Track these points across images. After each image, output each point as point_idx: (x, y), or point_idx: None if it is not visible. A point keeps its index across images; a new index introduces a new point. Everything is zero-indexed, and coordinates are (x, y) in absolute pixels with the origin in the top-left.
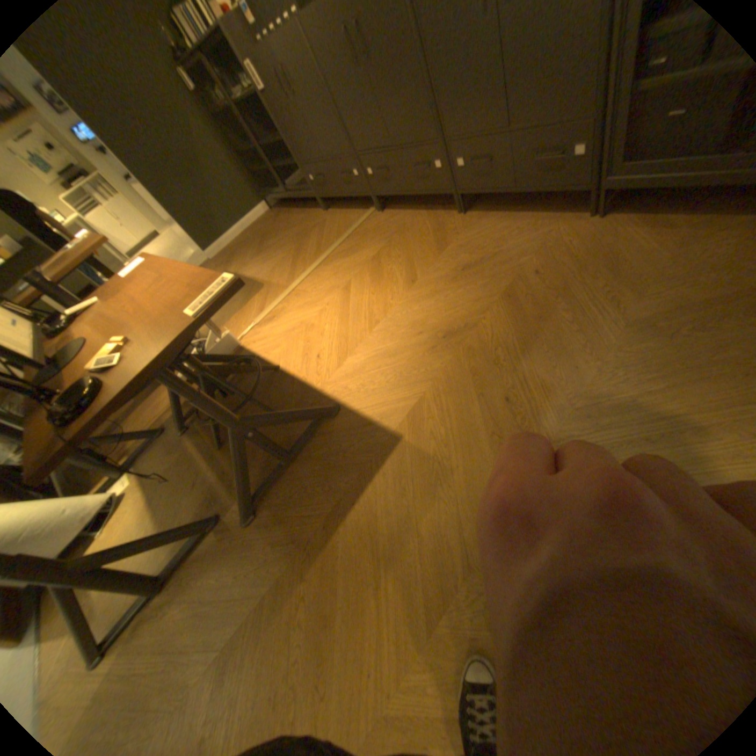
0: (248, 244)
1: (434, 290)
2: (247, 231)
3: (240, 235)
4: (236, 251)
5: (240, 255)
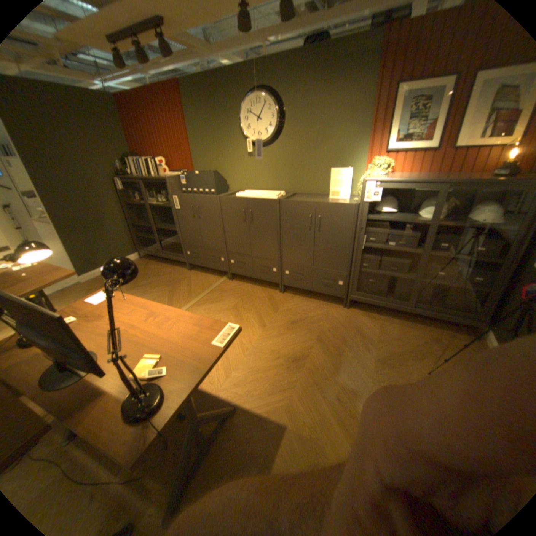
0: None
1: (279, 333)
2: None
3: None
4: None
5: None
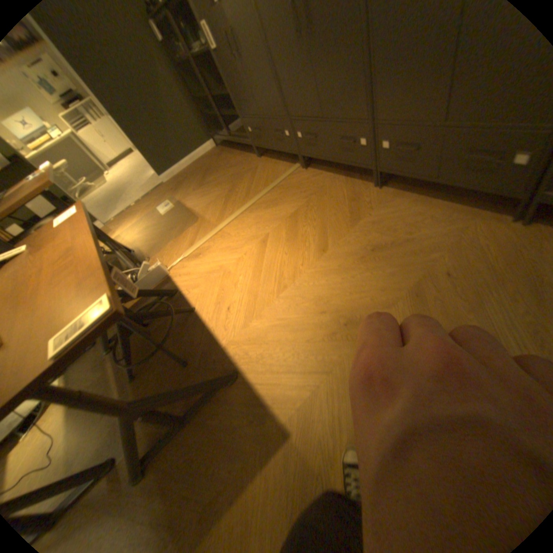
0: (193, 175)
1: (341, 266)
2: (195, 163)
3: (189, 166)
4: (183, 180)
5: (185, 185)
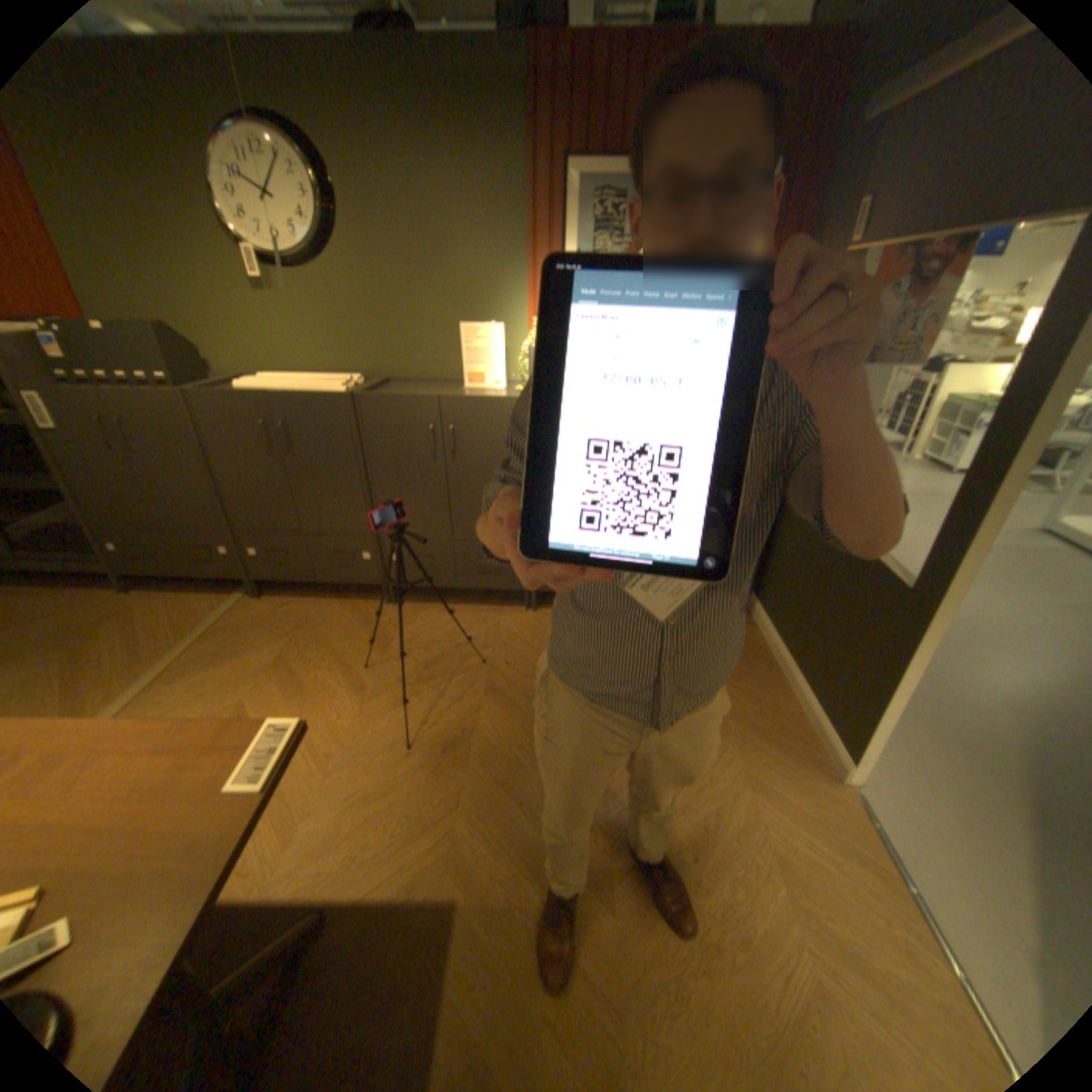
0: None
1: (399, 697)
2: None
3: None
4: None
5: None
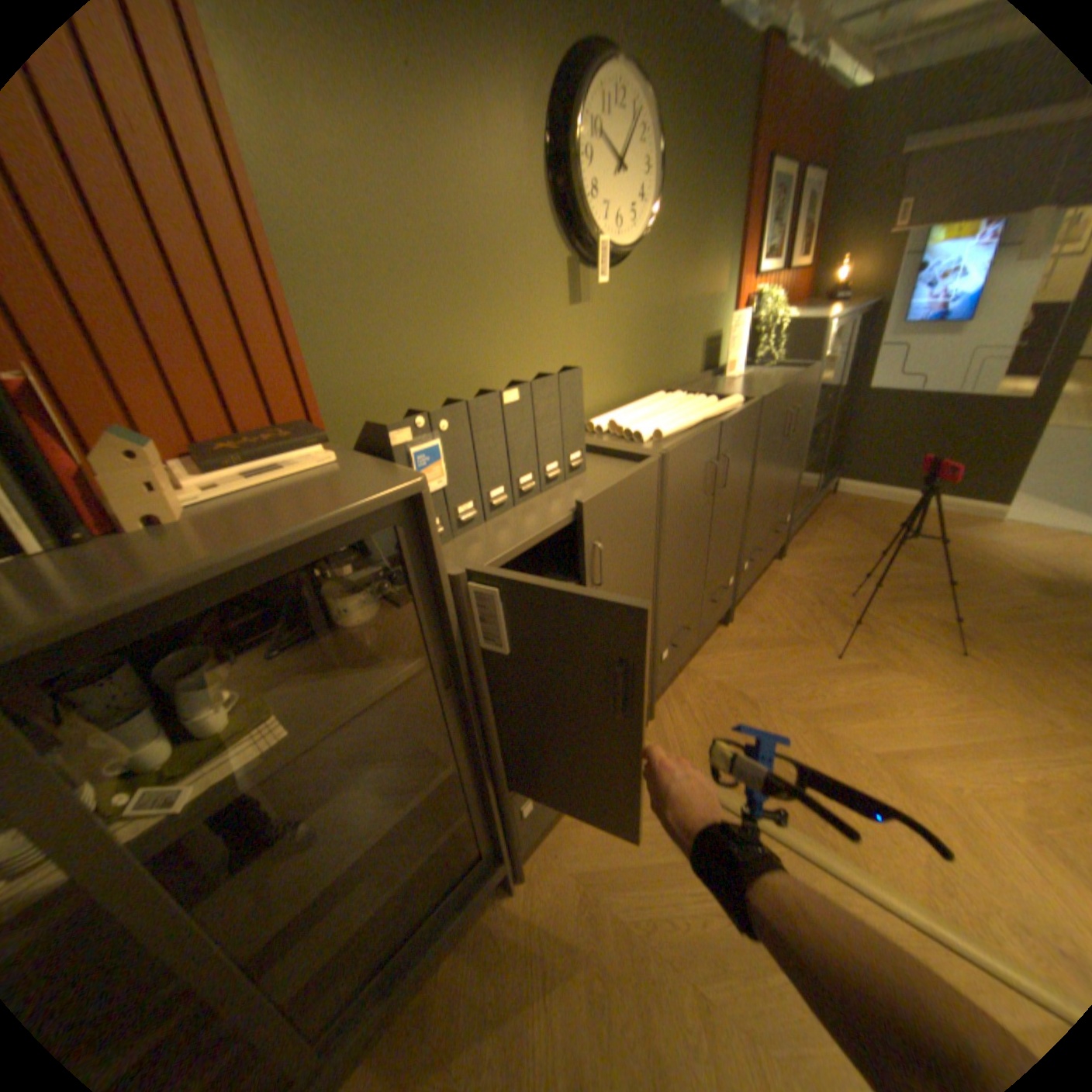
0: None
1: (891, 649)
2: None
3: None
4: None
5: None
